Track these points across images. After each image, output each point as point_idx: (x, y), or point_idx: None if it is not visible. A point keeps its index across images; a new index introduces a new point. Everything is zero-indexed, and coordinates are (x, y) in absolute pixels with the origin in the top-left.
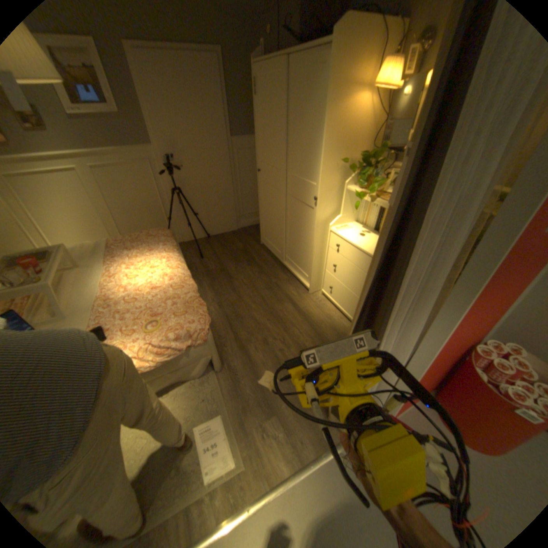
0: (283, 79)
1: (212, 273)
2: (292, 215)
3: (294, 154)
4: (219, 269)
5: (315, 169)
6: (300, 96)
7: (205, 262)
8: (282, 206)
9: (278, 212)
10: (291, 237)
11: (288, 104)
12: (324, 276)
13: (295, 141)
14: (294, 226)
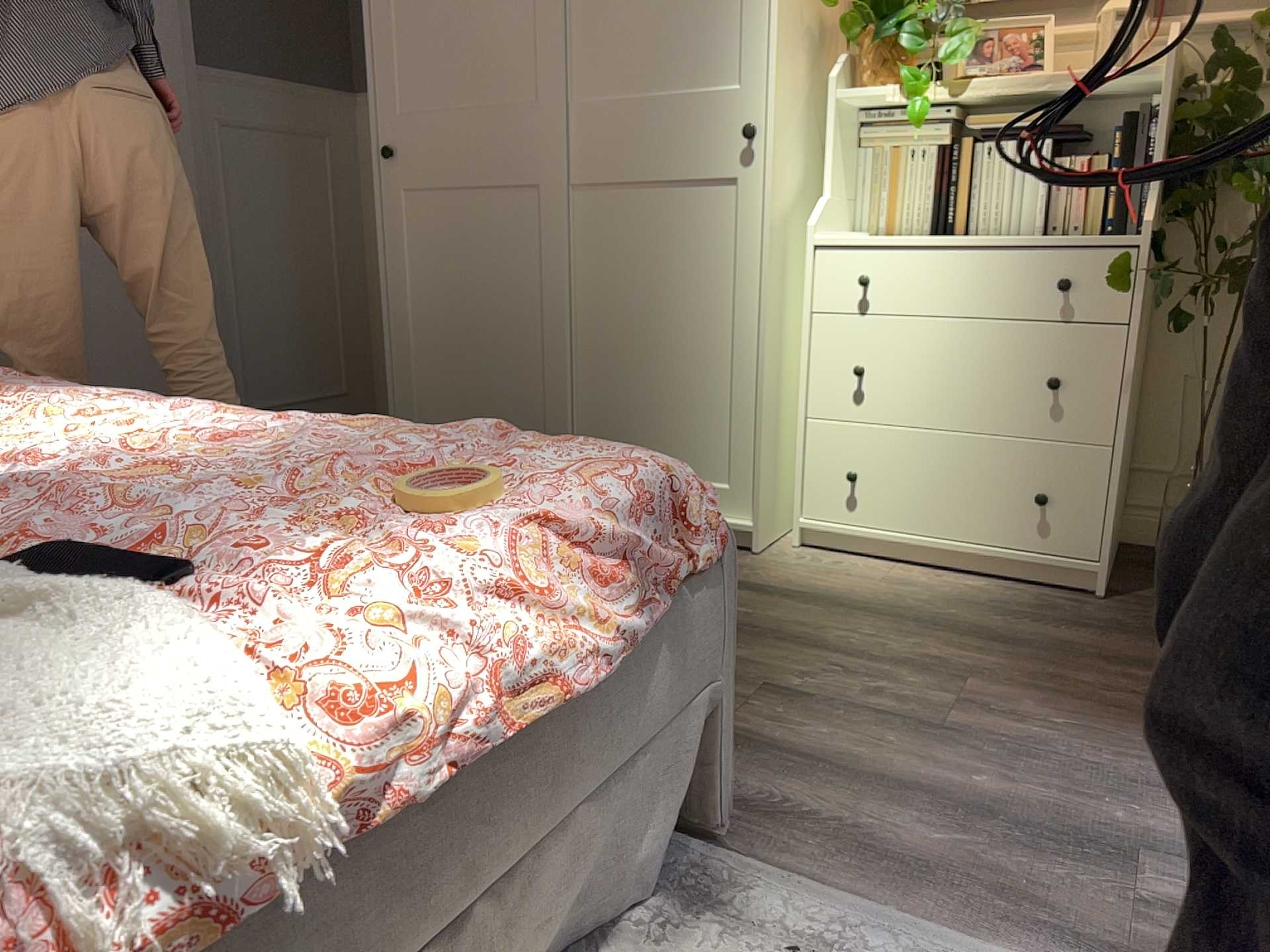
0: None
1: None
2: (608, 265)
3: (608, 27)
4: None
5: (727, 37)
6: None
7: None
8: (552, 244)
9: (521, 283)
10: (609, 364)
11: None
12: (804, 458)
13: None
14: (625, 306)
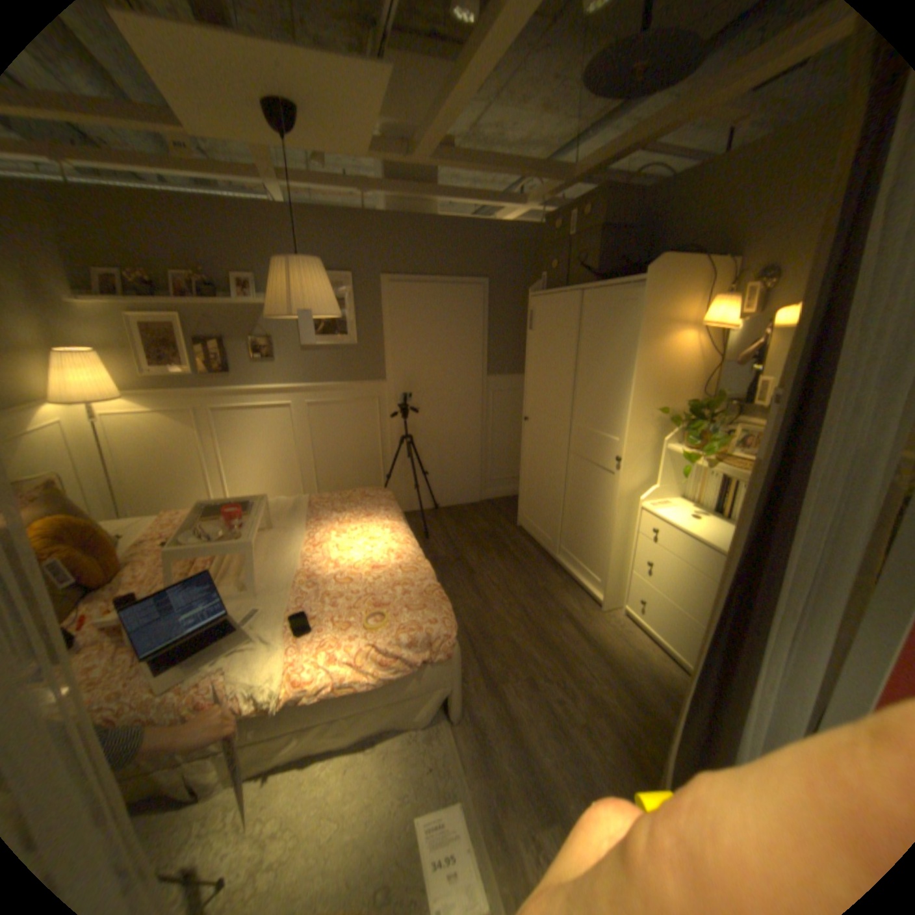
0: (574, 315)
1: (441, 562)
2: (576, 483)
3: (585, 401)
4: (453, 558)
5: (618, 420)
6: (597, 333)
7: (431, 545)
8: (561, 469)
9: (552, 477)
10: (573, 517)
11: (579, 341)
12: (630, 584)
13: (586, 385)
14: (579, 500)
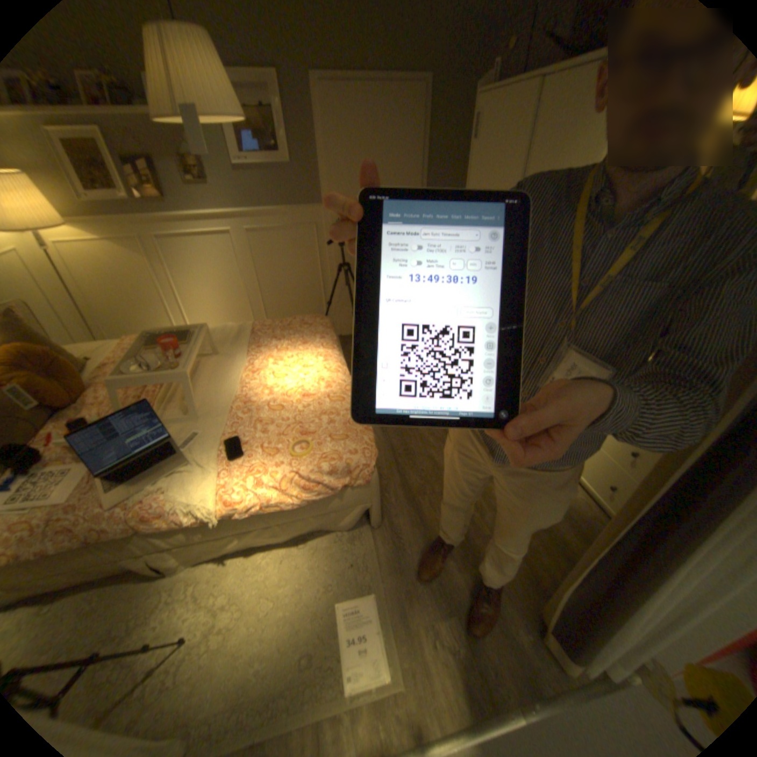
0: (529, 114)
1: None
2: None
3: None
4: None
5: None
6: (554, 138)
7: None
8: None
9: None
10: None
11: (531, 150)
12: None
13: None
14: None
